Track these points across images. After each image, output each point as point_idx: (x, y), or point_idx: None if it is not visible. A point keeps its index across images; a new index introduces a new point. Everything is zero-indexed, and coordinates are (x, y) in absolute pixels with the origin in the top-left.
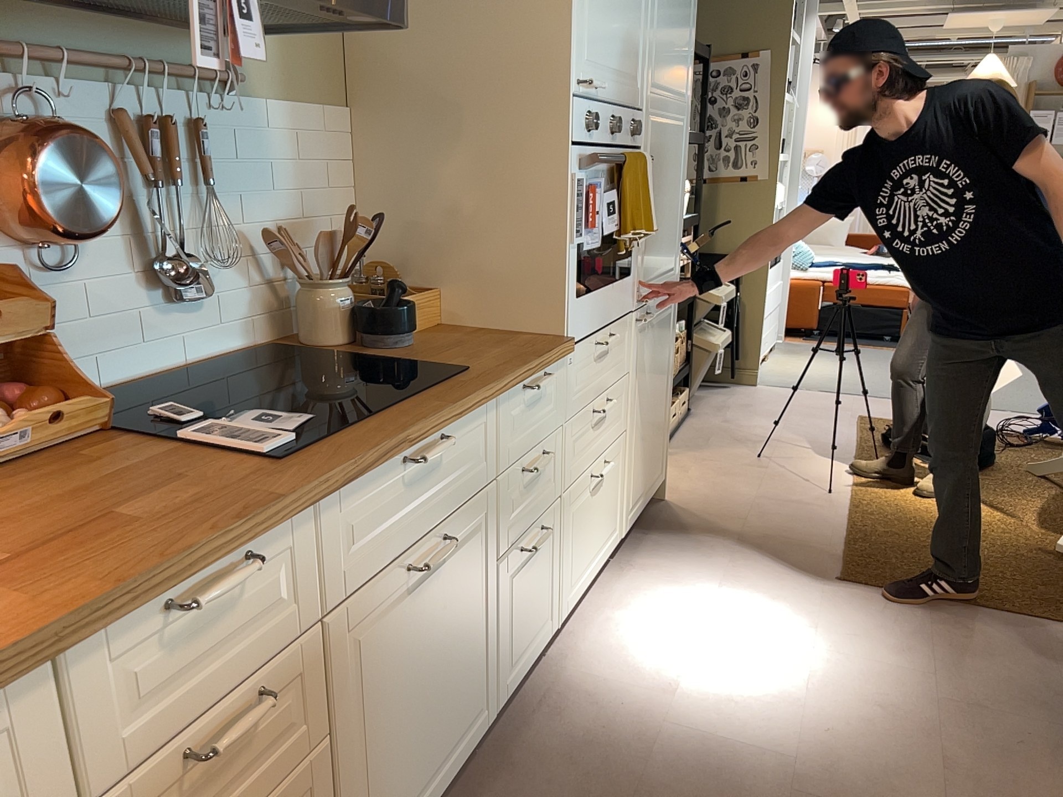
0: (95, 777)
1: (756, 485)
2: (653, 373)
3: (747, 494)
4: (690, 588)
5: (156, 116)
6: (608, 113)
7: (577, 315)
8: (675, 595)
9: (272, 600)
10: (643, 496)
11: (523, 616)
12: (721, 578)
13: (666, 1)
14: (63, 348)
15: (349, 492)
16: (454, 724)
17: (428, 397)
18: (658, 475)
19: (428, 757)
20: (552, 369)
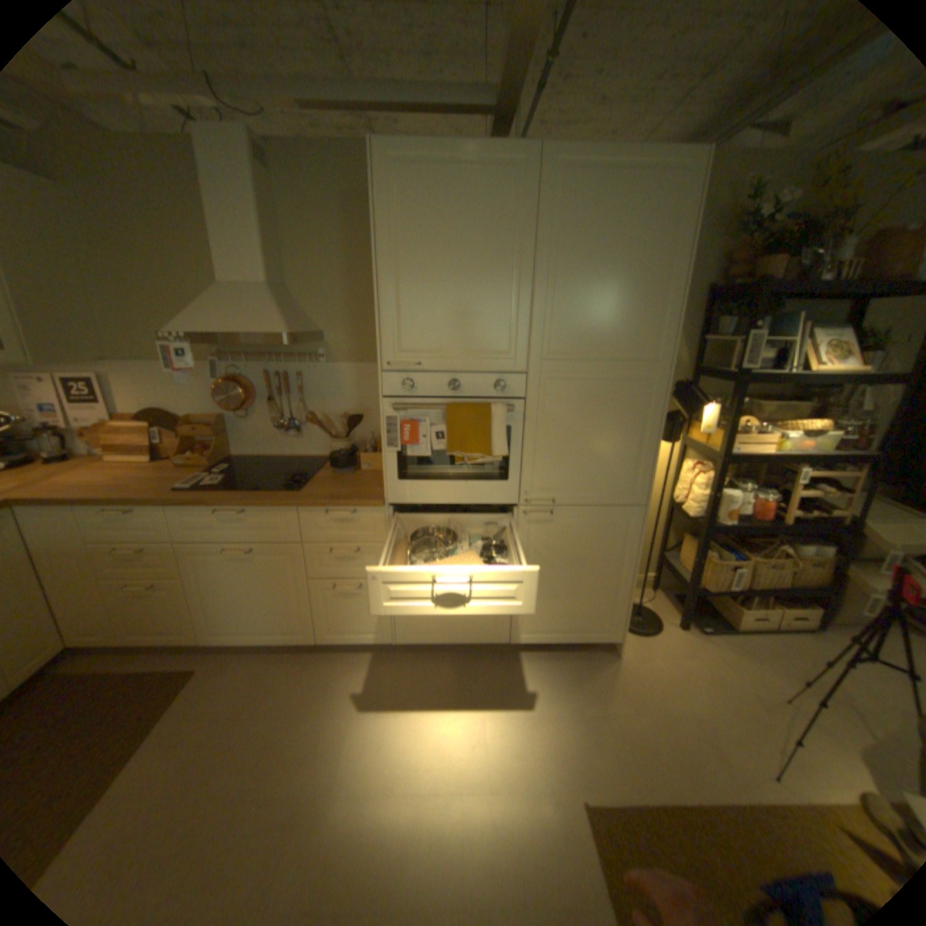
0: (88, 538)
1: (716, 714)
2: (571, 557)
3: (689, 709)
4: (499, 702)
5: (280, 372)
6: (443, 377)
7: (397, 489)
8: (486, 695)
9: (146, 527)
10: (557, 634)
11: (342, 617)
12: (526, 717)
13: (576, 286)
14: (245, 441)
15: (182, 510)
16: (271, 625)
17: (251, 494)
18: (597, 633)
19: (251, 626)
20: (365, 510)
